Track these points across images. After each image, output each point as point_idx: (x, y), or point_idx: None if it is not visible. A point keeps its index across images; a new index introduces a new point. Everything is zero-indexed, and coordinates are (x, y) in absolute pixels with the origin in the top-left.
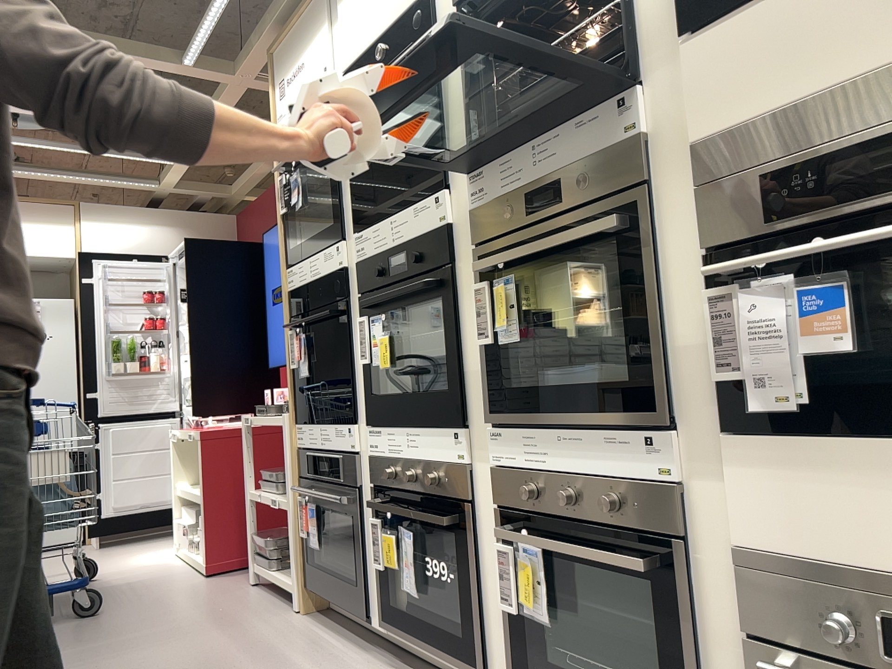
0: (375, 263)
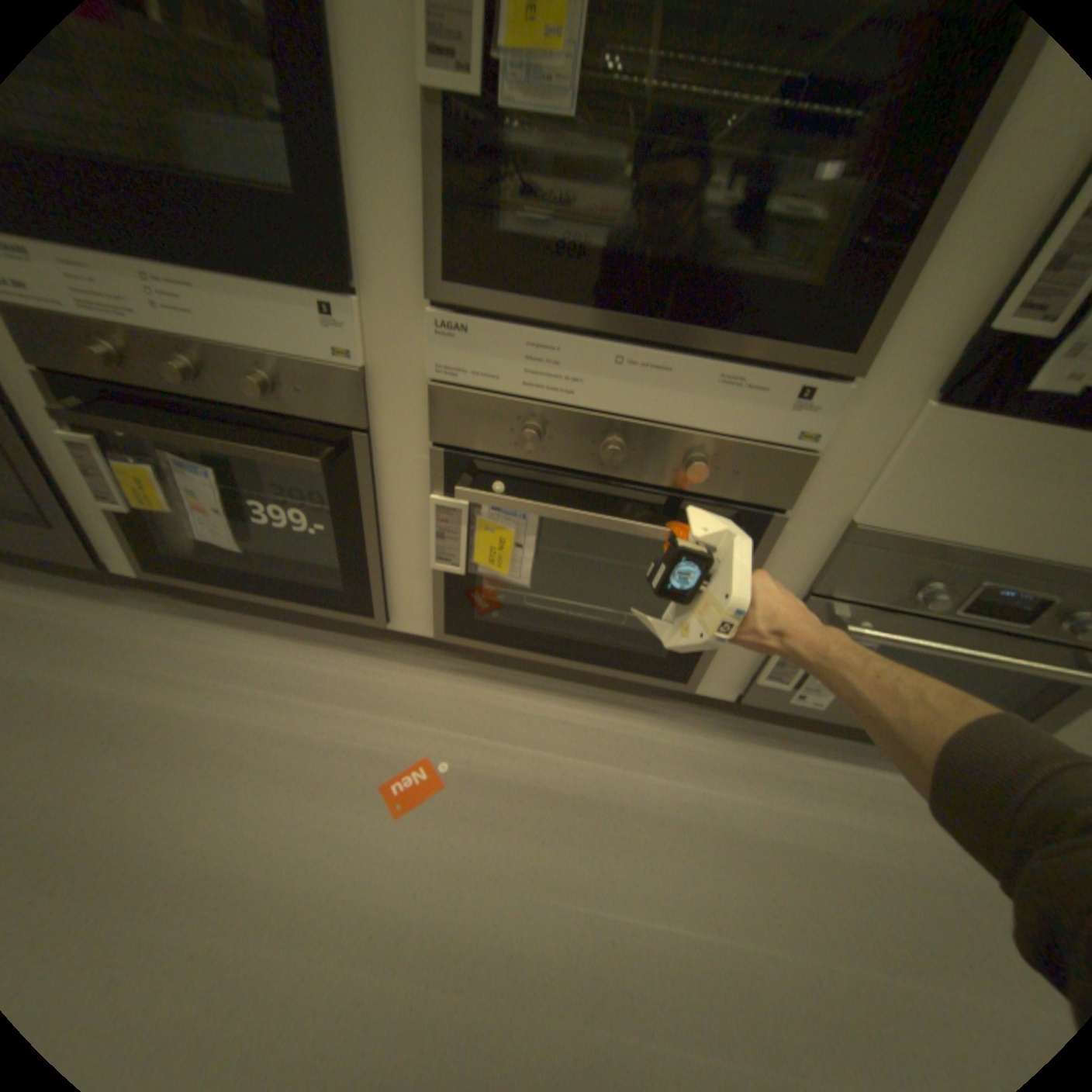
0: None
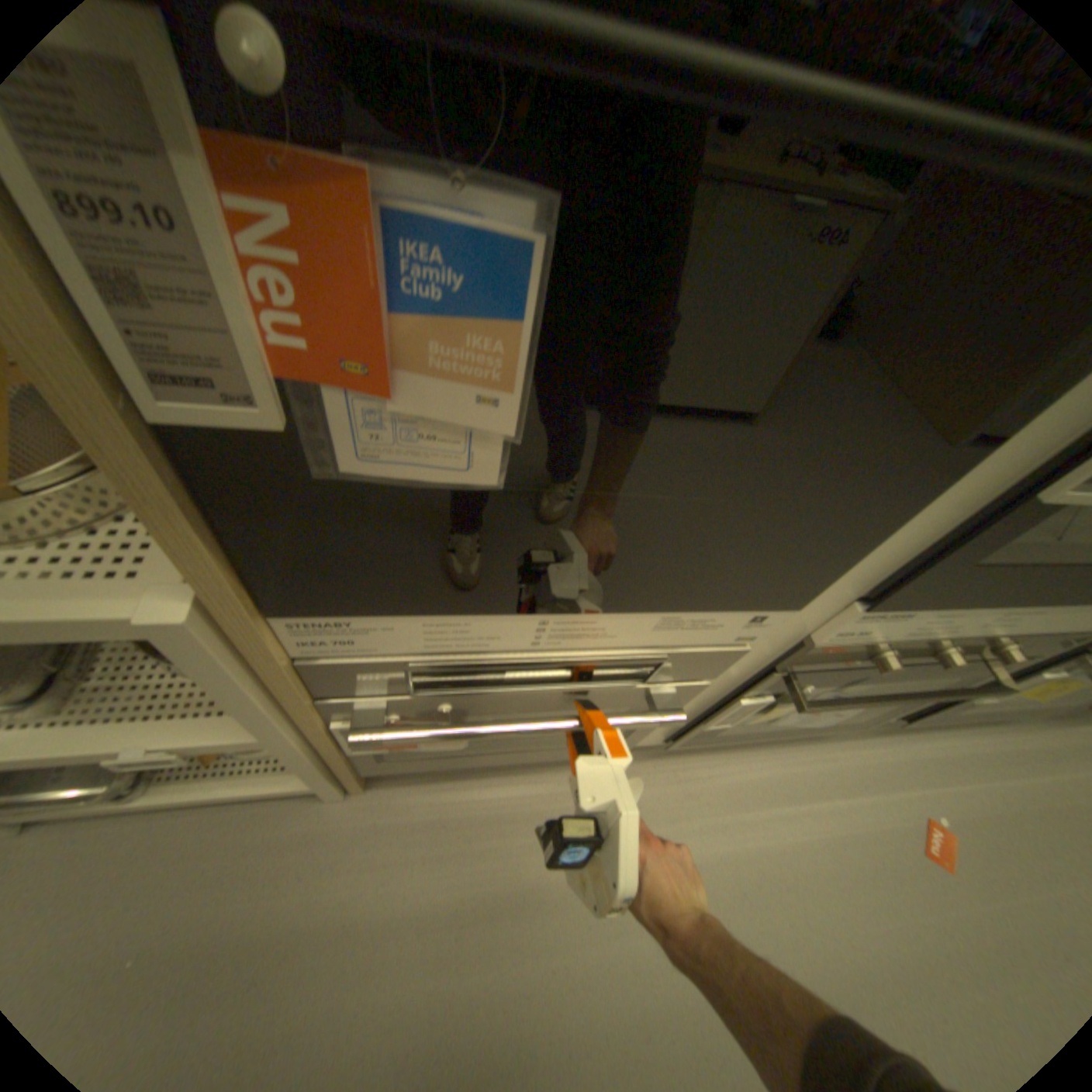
0: None
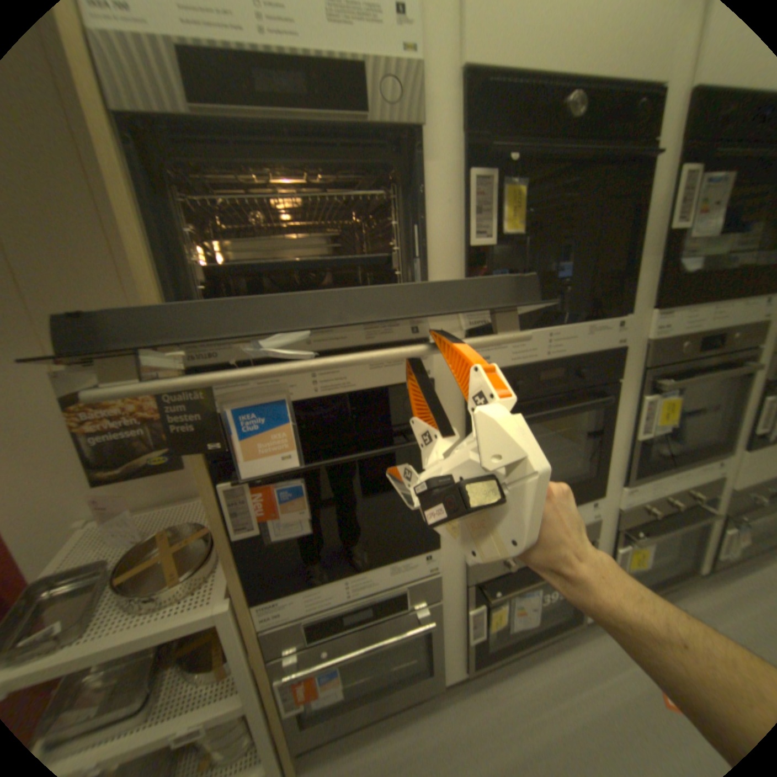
0: (515, 377)
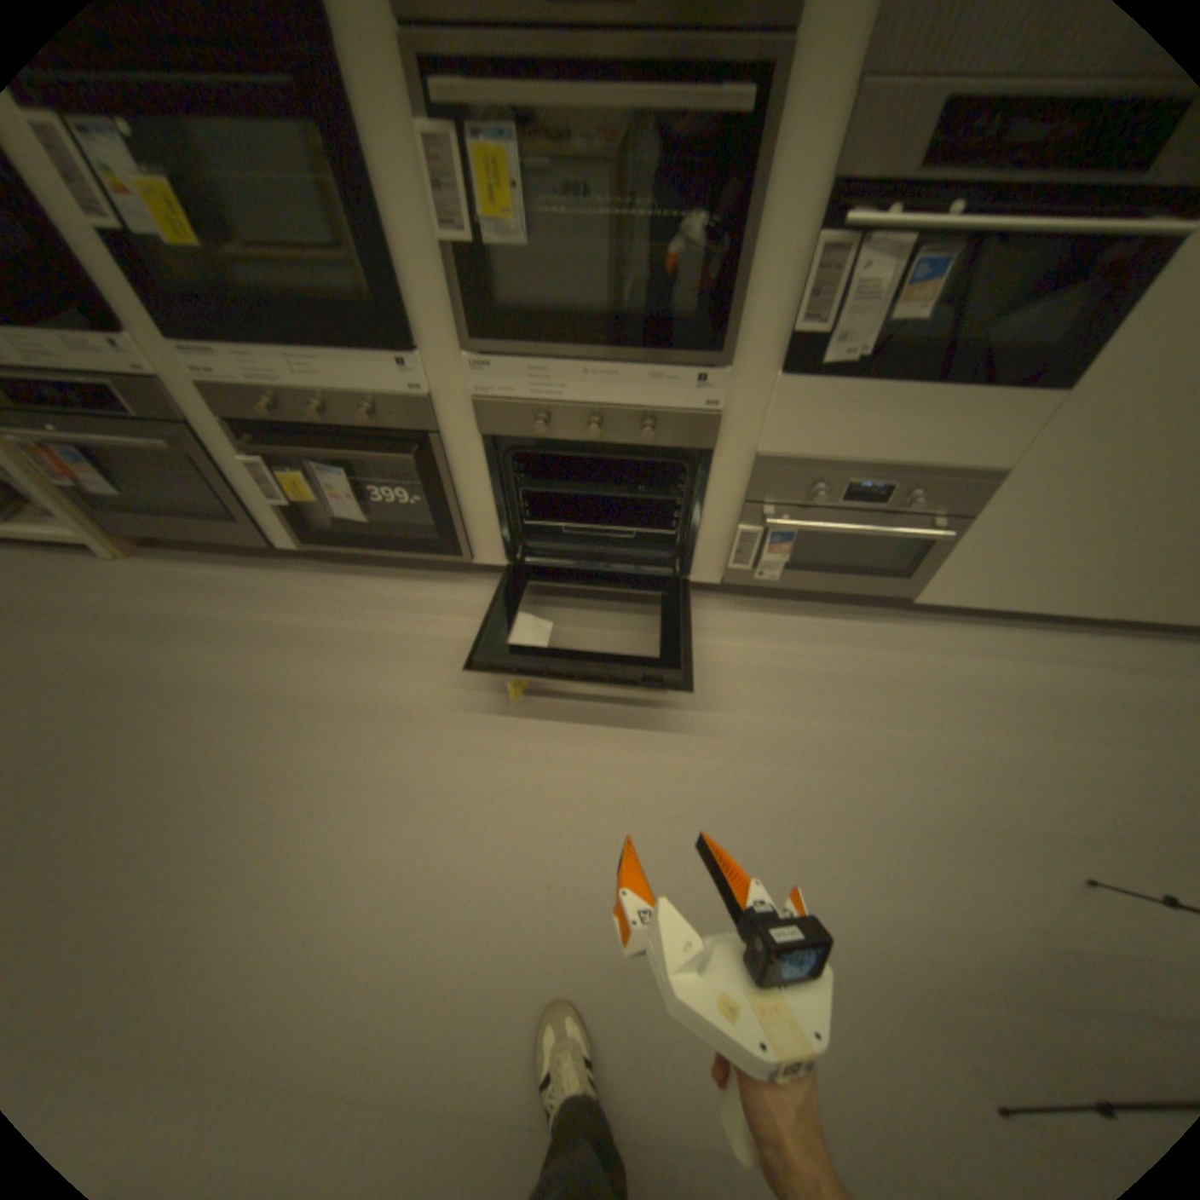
0: None
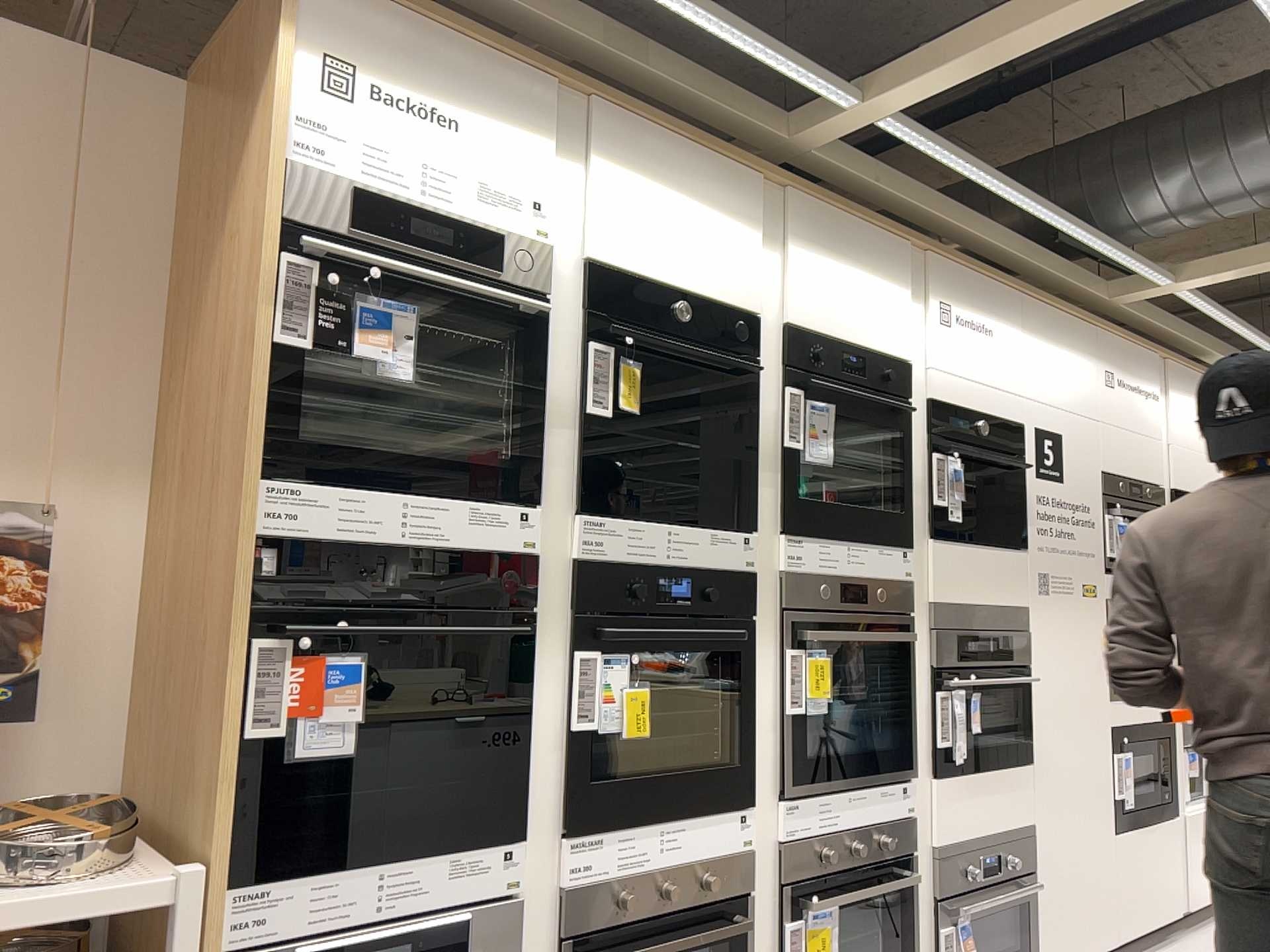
0: (632, 575)
